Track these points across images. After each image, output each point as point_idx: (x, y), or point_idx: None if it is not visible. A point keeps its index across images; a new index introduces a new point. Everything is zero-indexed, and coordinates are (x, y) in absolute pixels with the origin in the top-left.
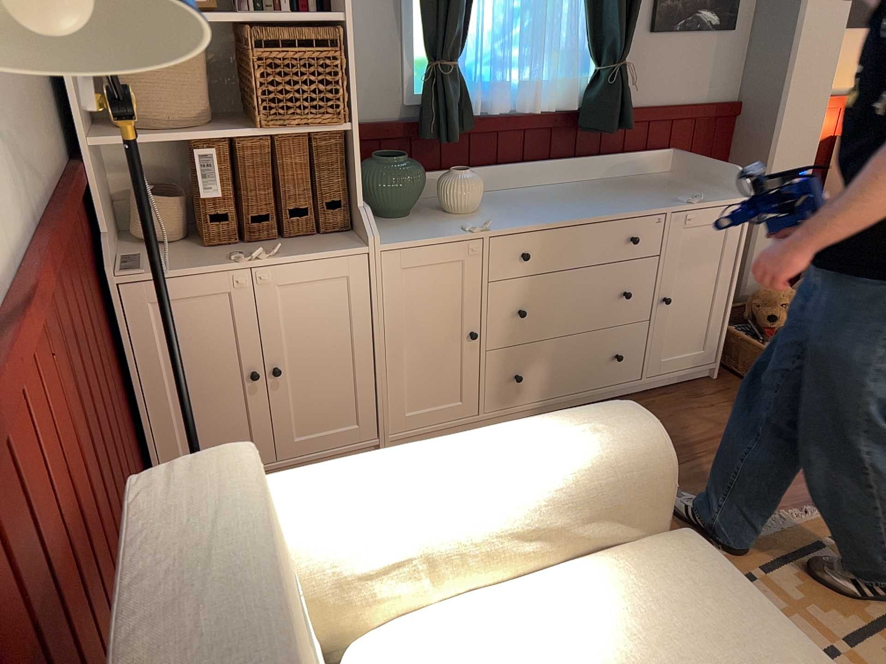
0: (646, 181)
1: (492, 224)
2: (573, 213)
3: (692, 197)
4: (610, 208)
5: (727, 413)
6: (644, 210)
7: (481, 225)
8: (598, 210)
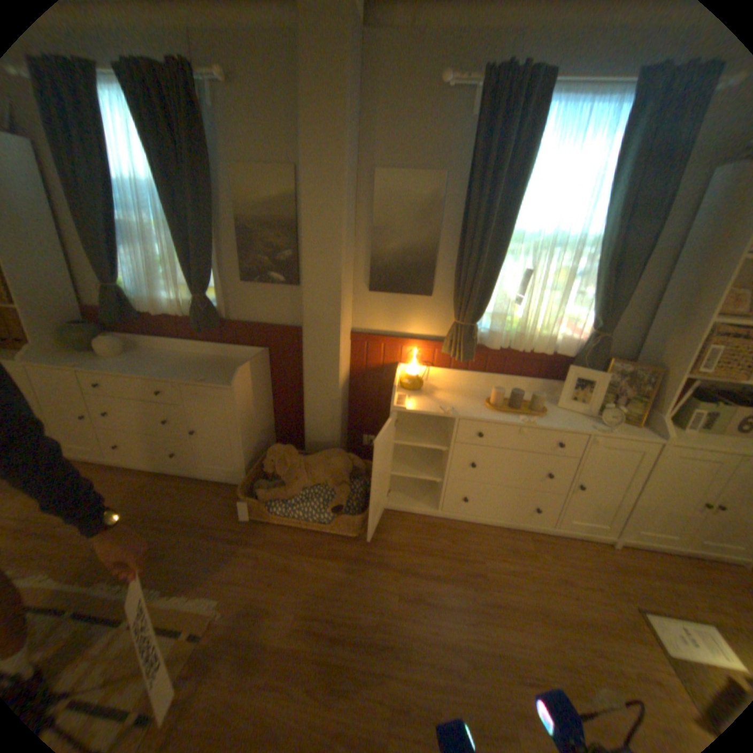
0: (231, 363)
1: (86, 366)
2: (132, 370)
3: (211, 377)
4: (155, 372)
5: (207, 511)
6: (165, 378)
7: (79, 365)
8: (147, 372)
